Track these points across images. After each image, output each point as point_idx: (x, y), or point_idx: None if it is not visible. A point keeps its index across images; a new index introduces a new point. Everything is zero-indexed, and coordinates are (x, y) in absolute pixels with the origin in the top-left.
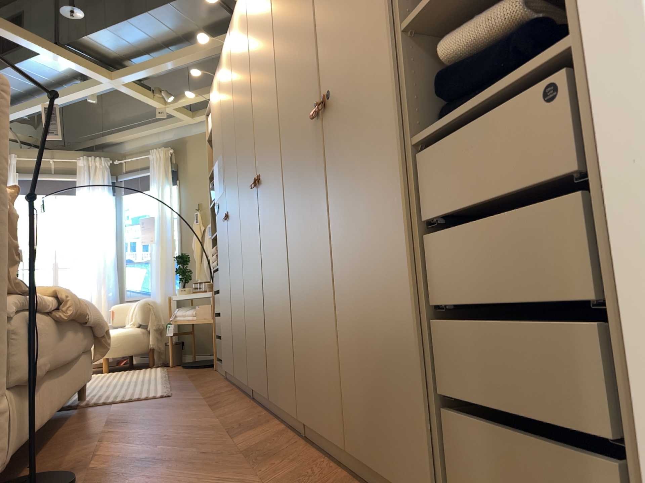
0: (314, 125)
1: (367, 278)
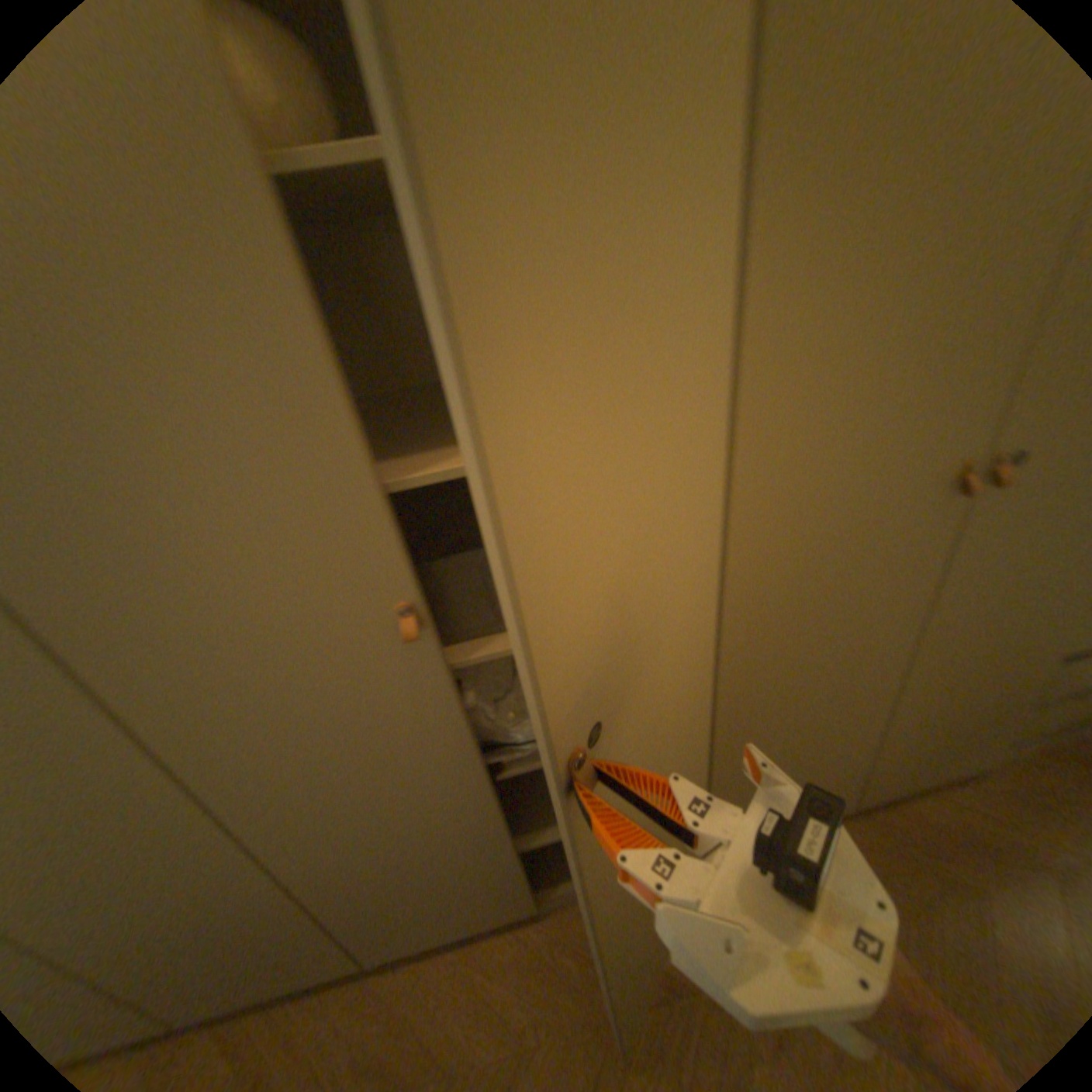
0: (943, 495)
1: (995, 676)
